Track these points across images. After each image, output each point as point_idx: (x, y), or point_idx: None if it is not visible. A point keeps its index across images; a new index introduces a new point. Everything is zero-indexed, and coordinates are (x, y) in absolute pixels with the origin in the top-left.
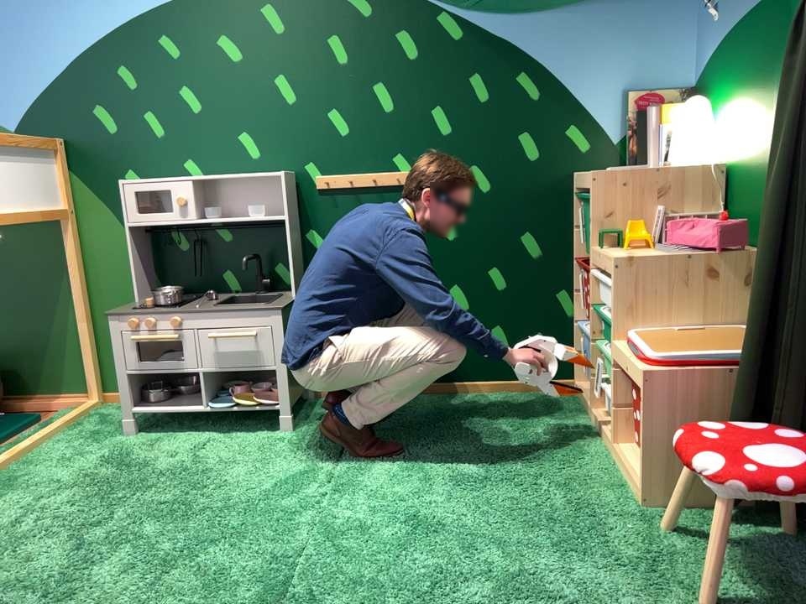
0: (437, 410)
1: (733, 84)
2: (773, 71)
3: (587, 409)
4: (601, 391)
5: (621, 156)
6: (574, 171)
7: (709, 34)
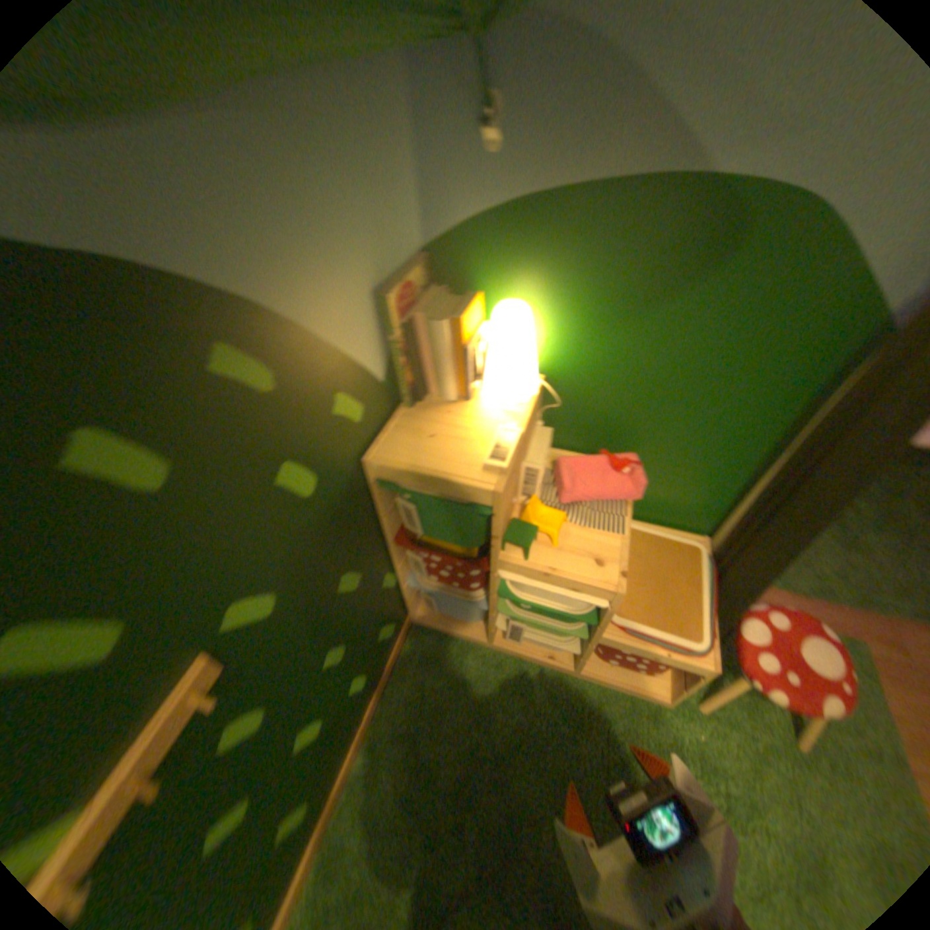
0: (389, 831)
1: (560, 280)
2: (673, 293)
3: (470, 639)
4: (521, 638)
5: (394, 391)
6: (365, 455)
7: (472, 171)
